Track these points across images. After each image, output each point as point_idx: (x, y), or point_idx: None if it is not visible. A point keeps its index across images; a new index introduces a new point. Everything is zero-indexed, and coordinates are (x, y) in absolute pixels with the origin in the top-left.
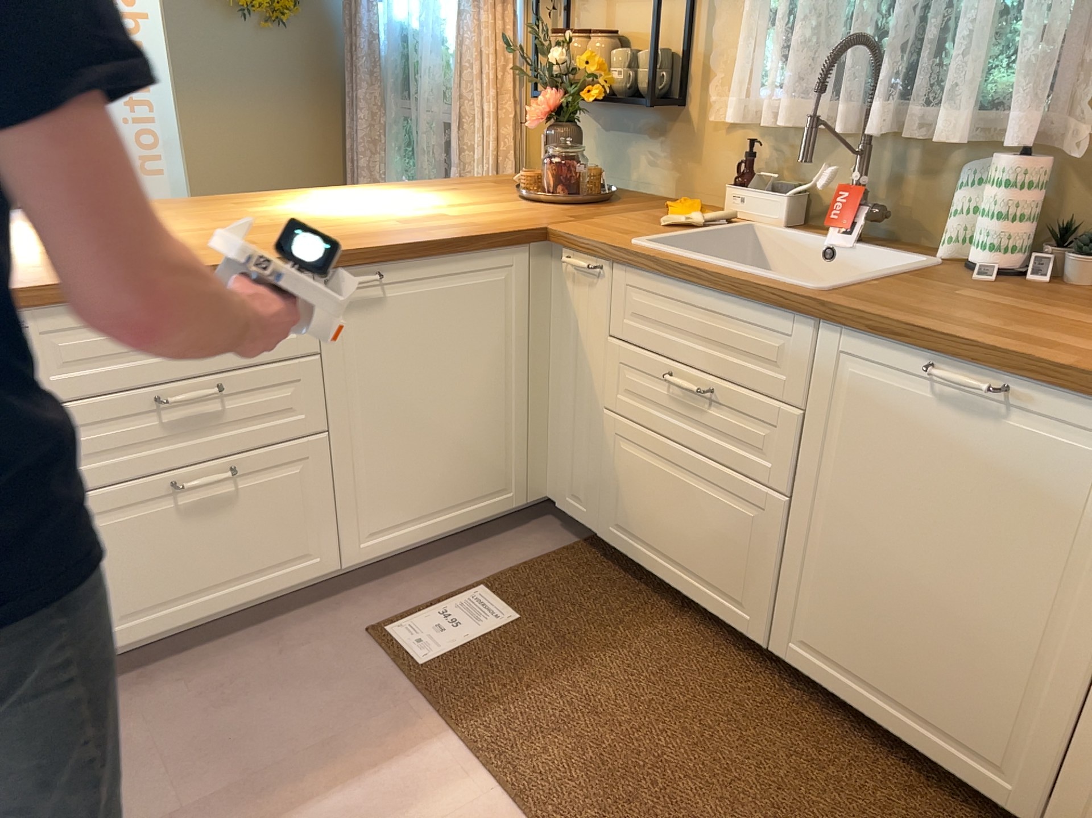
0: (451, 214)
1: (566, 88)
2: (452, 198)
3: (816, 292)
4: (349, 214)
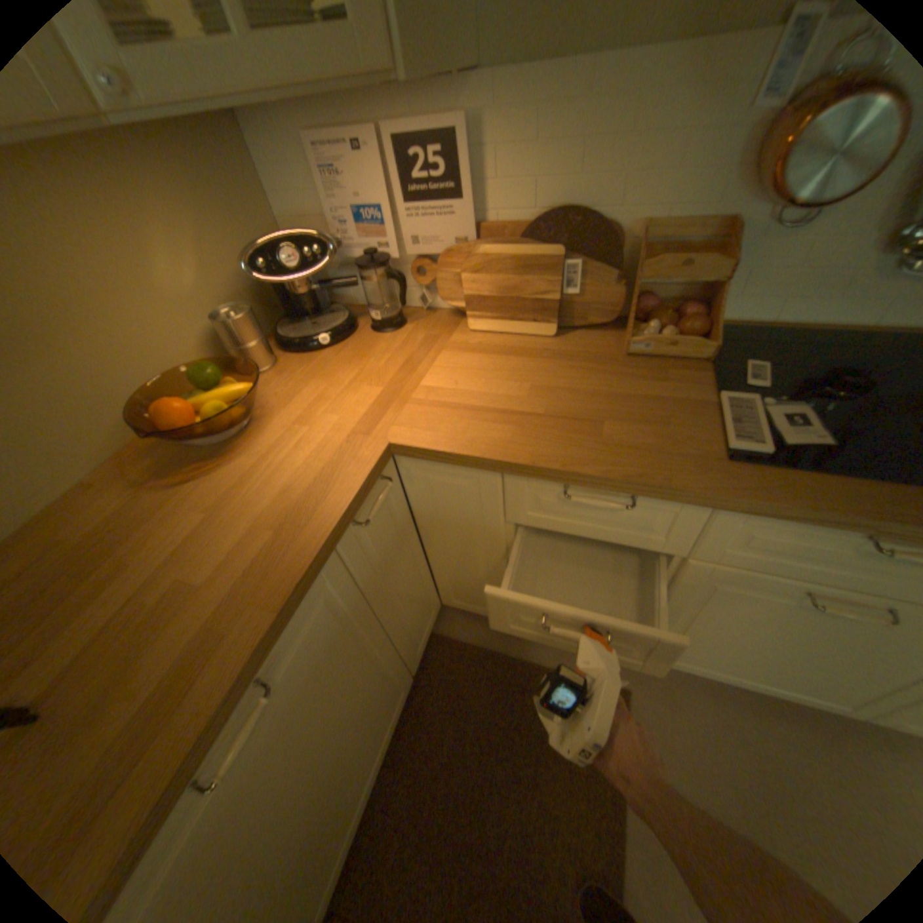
0: None
1: None
2: None
3: None
4: None
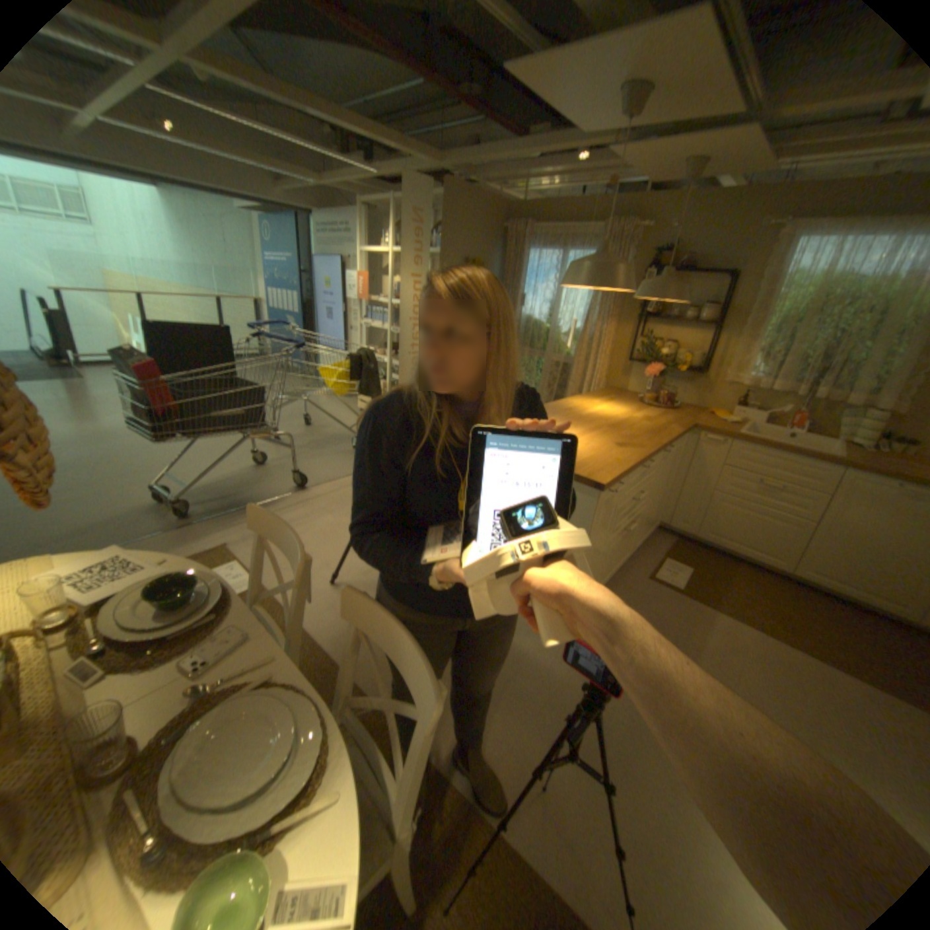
0: (650, 416)
1: (666, 363)
2: (625, 405)
3: (844, 458)
4: (618, 416)
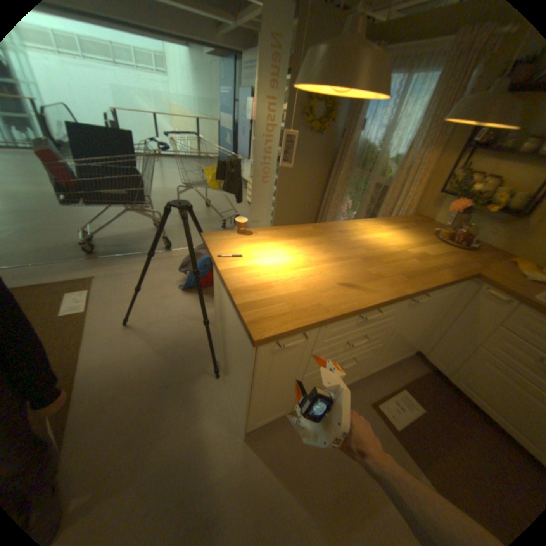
0: (430, 254)
1: (477, 199)
2: (414, 236)
3: None
4: (390, 247)
